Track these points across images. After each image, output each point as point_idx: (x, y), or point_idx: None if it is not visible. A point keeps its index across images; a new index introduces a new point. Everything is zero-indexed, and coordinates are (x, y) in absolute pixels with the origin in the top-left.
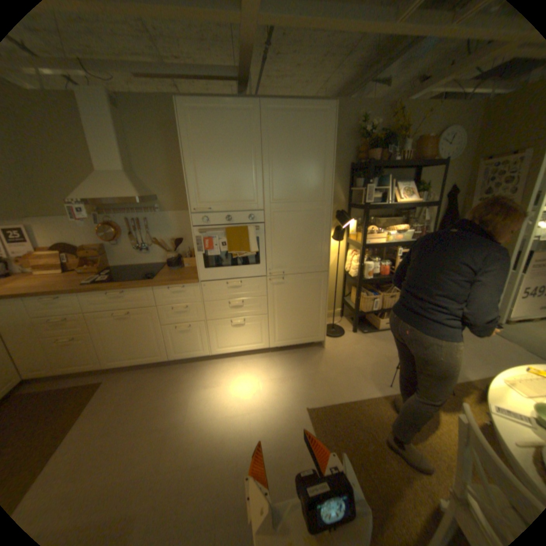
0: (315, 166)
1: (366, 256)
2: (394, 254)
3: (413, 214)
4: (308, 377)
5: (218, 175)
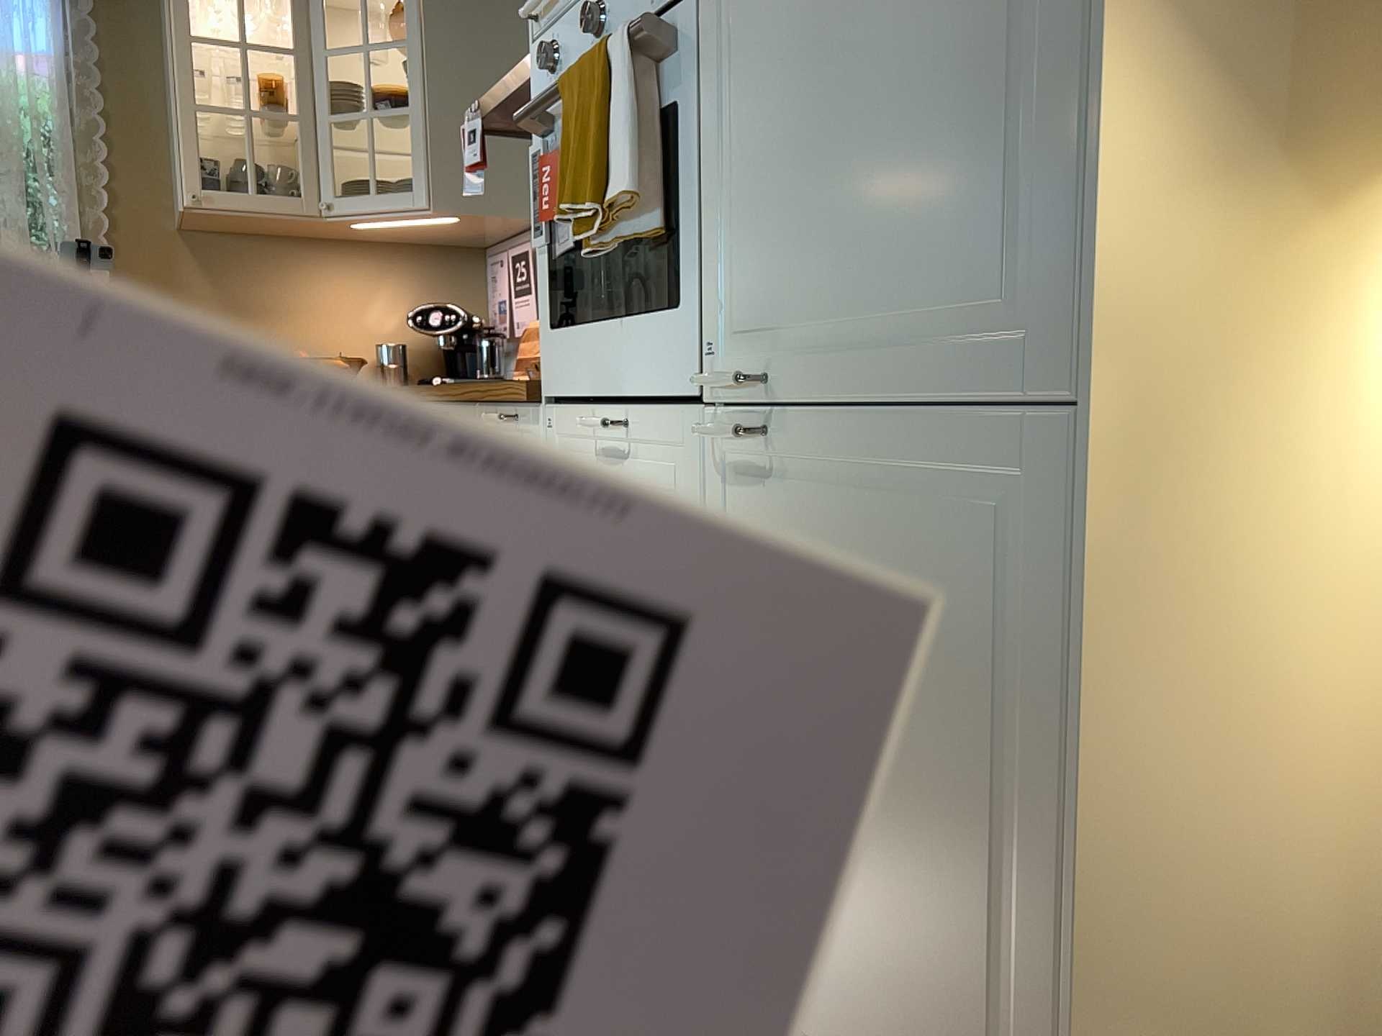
0: None
1: None
2: None
3: None
4: None
5: None
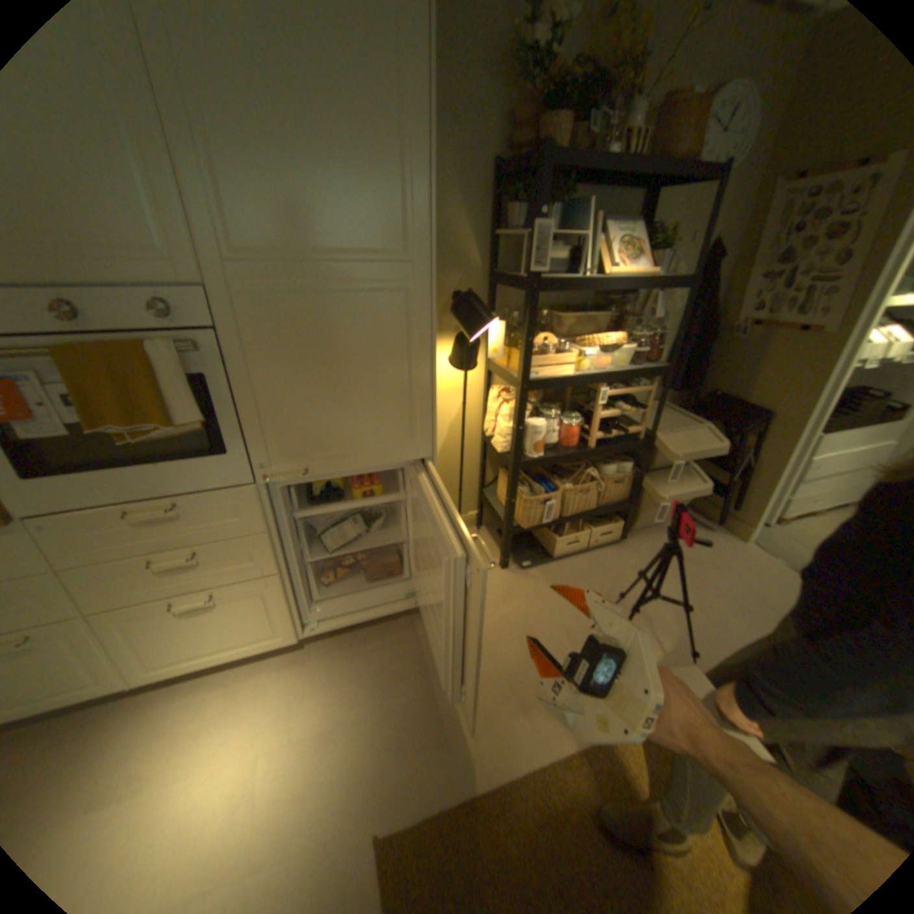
0: (370, 135)
1: (530, 406)
2: (588, 396)
3: (634, 304)
4: (390, 719)
5: None
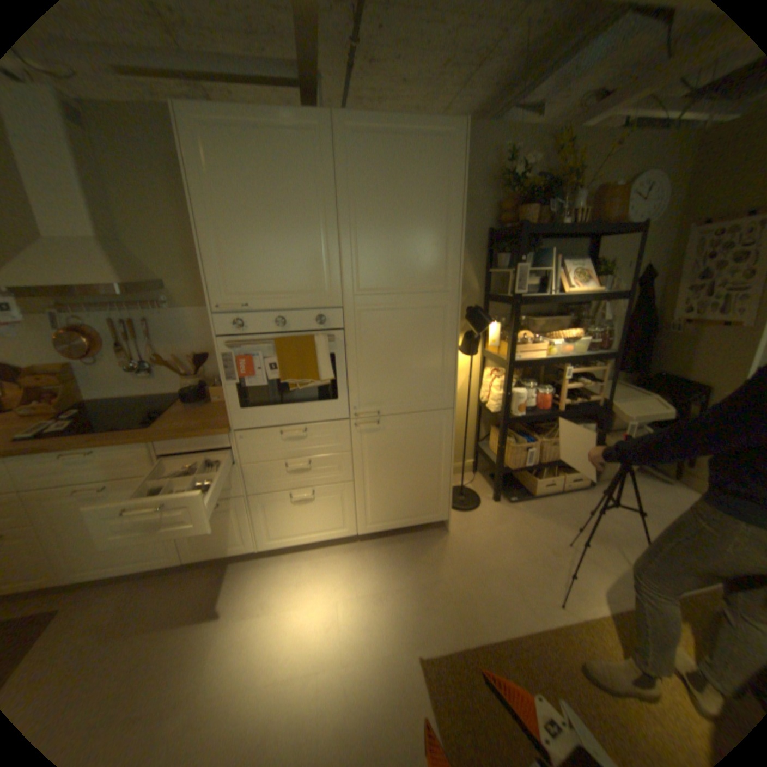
0: (431, 232)
1: (514, 379)
2: (557, 375)
3: (587, 311)
4: (423, 590)
5: (260, 246)
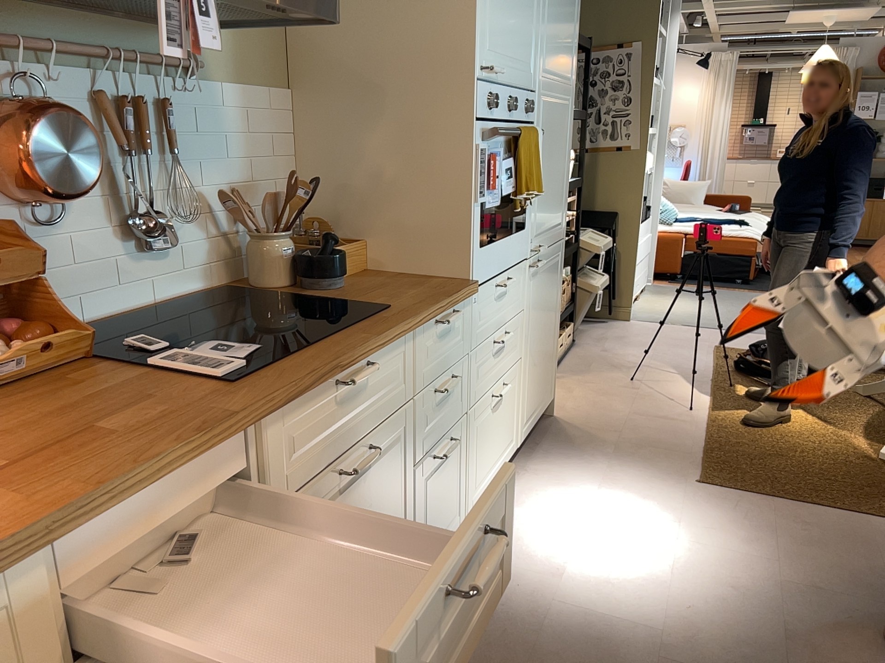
0: (572, 12)
1: None
2: None
3: None
4: (619, 454)
5: None
